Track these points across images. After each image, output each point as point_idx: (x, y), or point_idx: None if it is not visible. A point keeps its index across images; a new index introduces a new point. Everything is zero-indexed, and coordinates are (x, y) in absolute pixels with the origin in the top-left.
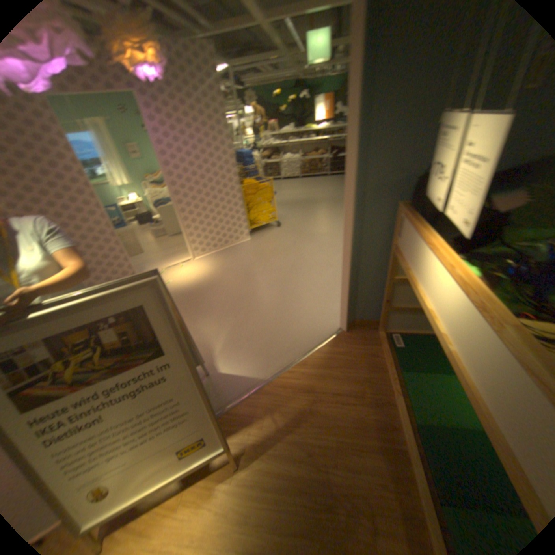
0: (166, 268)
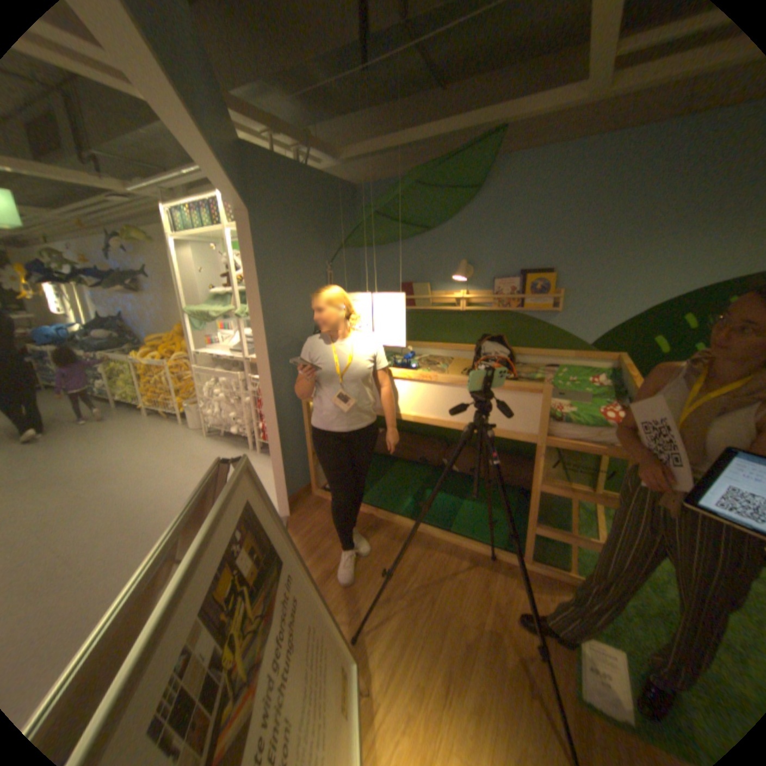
0: None
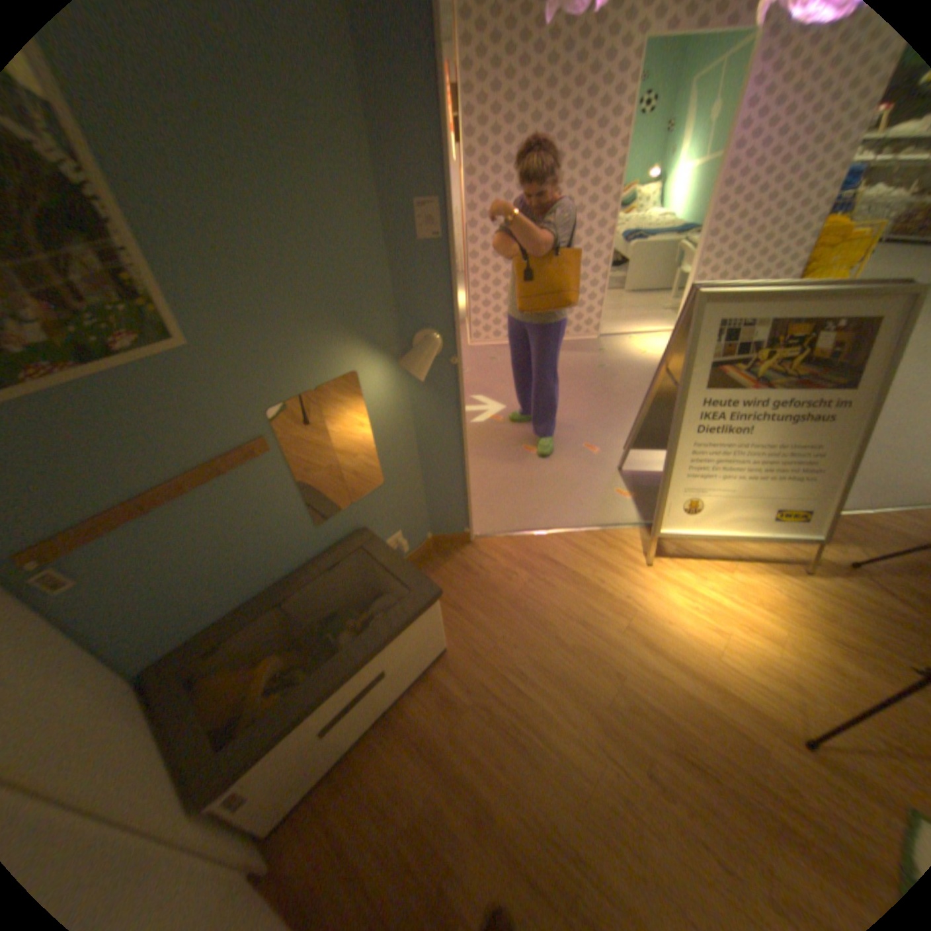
0: (636, 331)
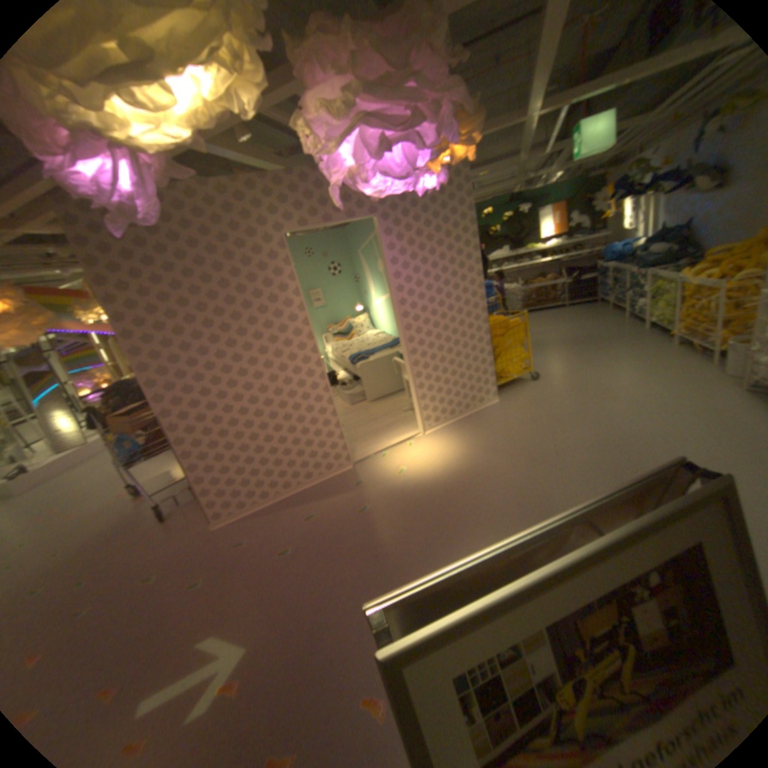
0: (388, 445)
